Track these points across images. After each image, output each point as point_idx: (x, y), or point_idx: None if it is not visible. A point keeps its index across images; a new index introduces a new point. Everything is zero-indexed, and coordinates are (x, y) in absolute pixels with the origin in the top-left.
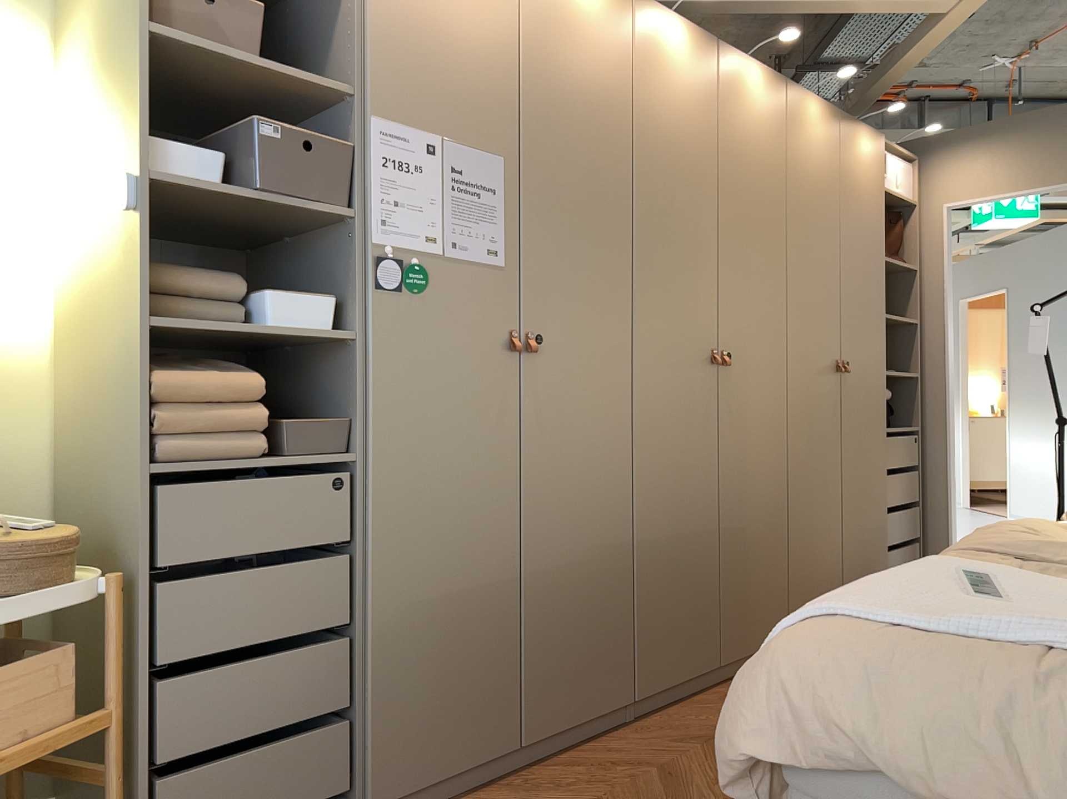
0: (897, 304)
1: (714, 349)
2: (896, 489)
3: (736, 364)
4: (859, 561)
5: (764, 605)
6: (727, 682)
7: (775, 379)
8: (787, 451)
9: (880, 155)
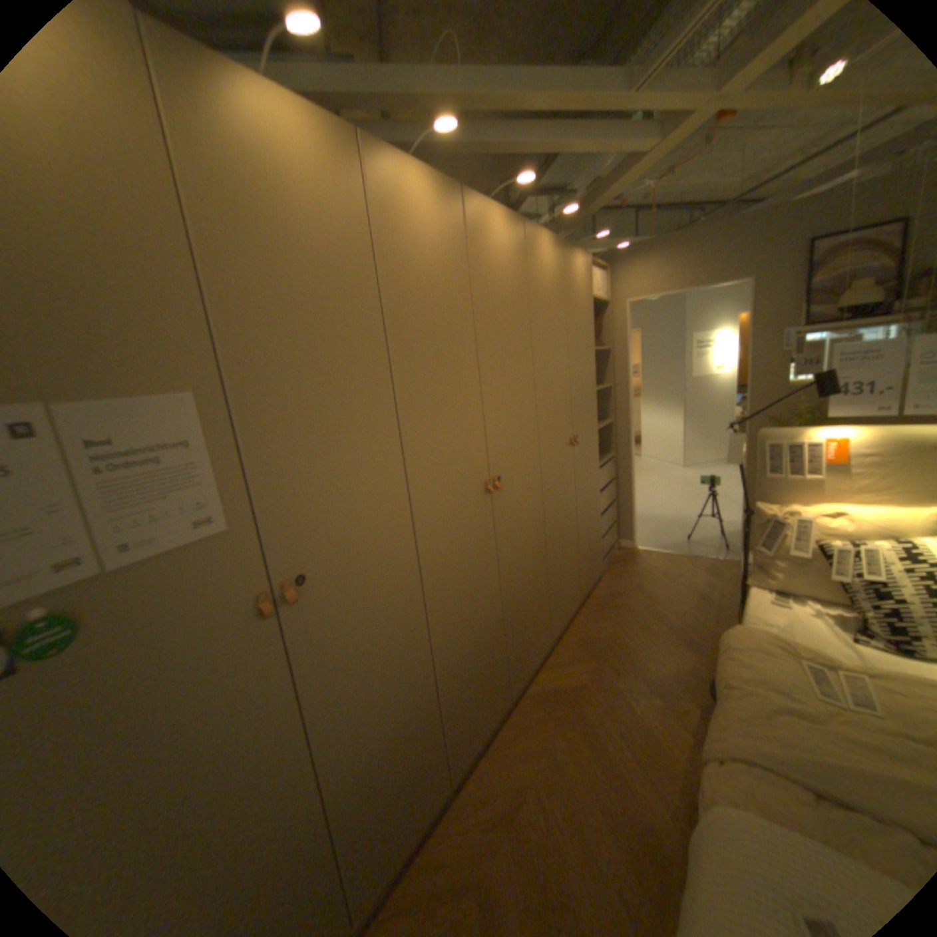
0: (605, 372)
1: (492, 477)
2: (609, 498)
3: (509, 479)
4: (593, 557)
5: (541, 632)
6: (522, 704)
7: (538, 473)
8: (549, 520)
9: (593, 266)
